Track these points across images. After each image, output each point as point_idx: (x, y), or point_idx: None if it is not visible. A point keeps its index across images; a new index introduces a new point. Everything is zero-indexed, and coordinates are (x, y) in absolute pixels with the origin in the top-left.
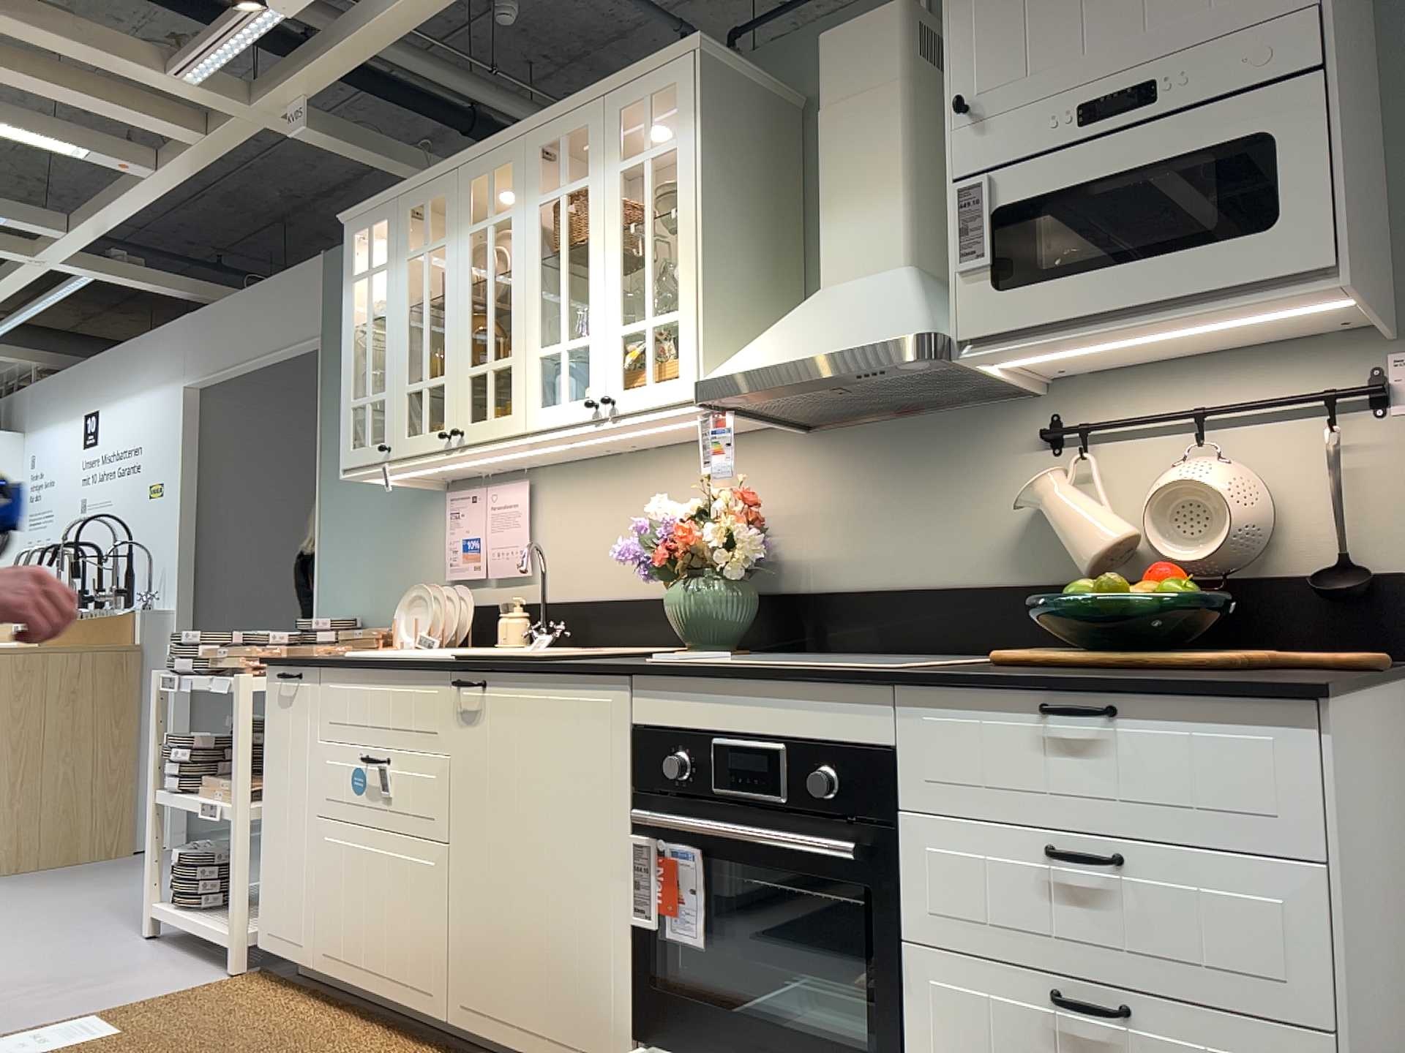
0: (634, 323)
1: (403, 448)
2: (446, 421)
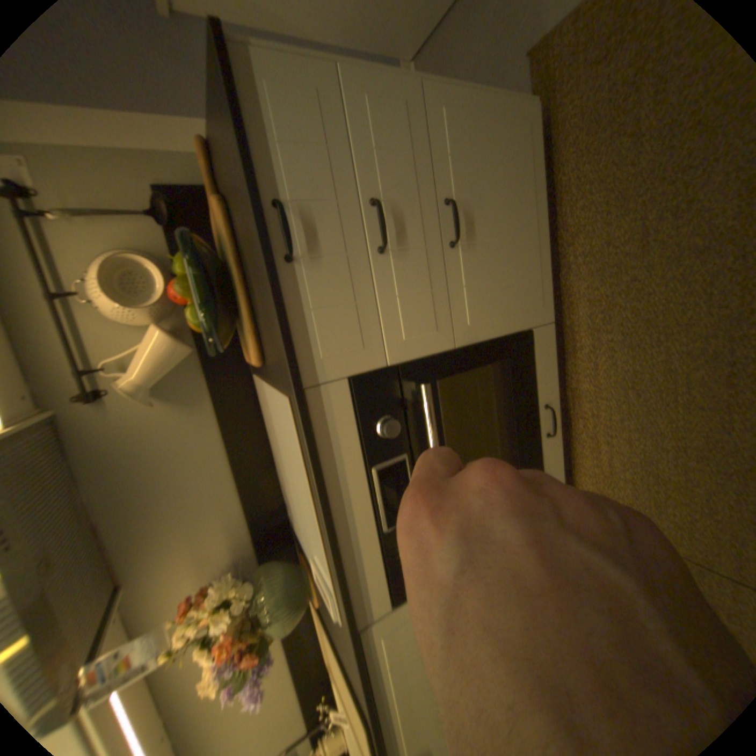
0: None
1: None
2: None
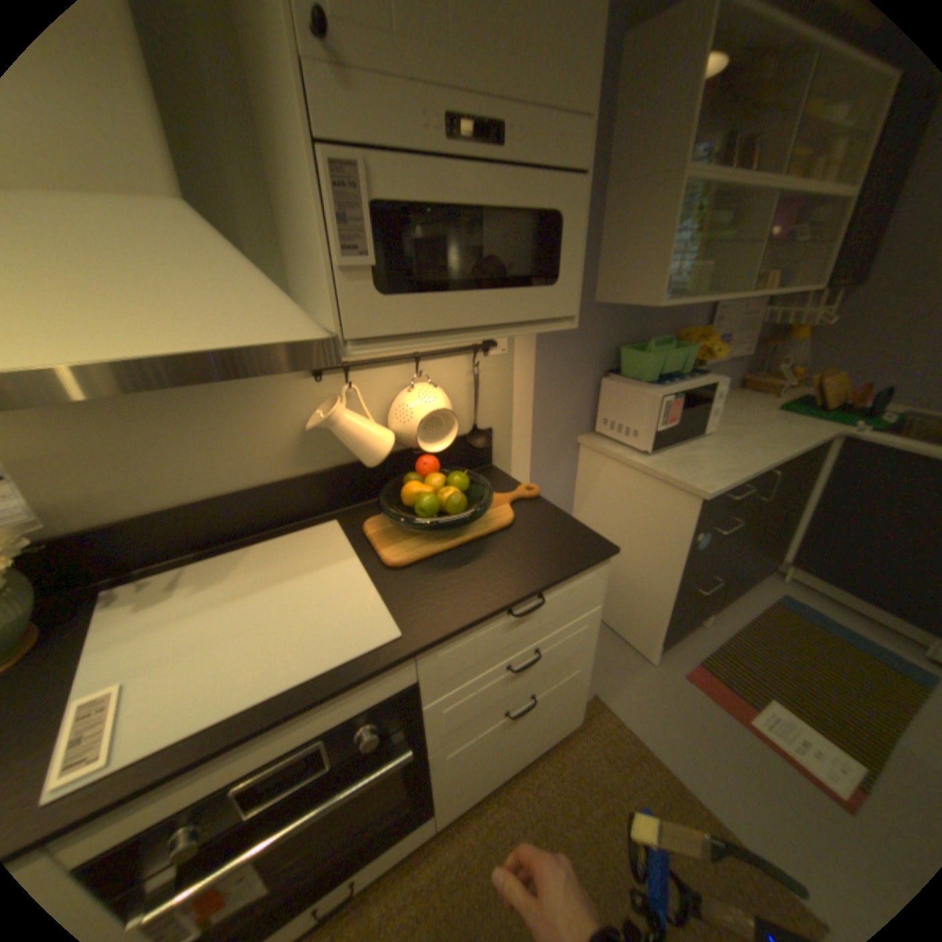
0: None
1: None
2: None
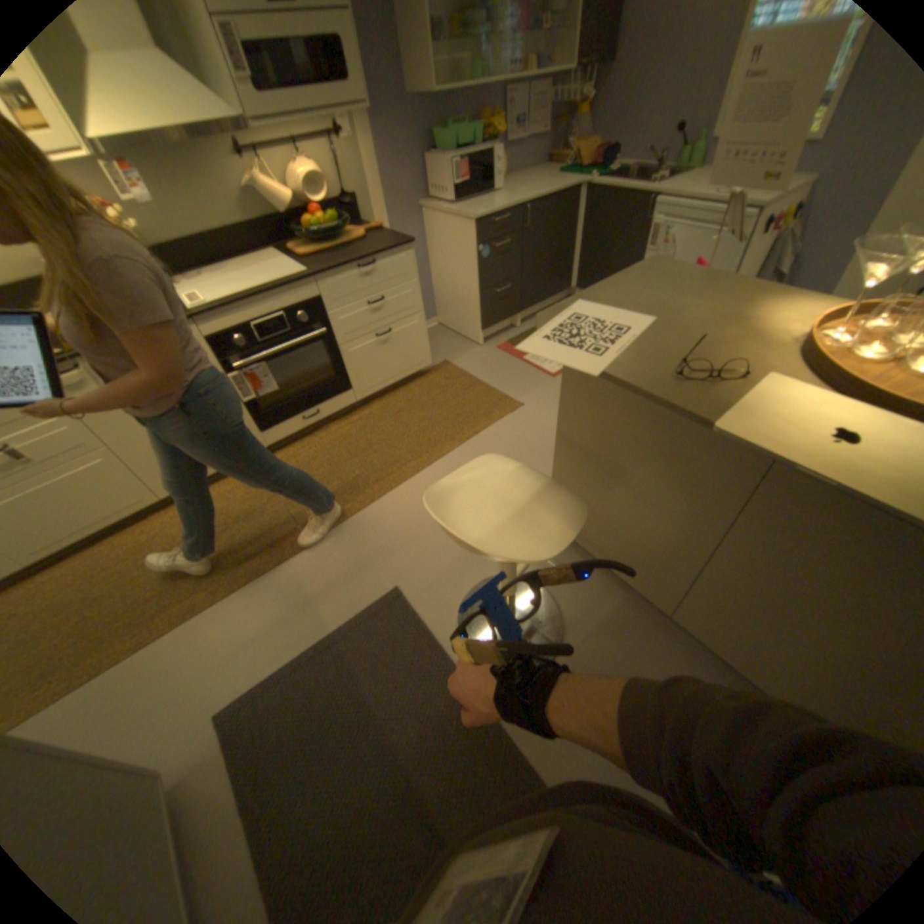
0: None
1: None
2: None
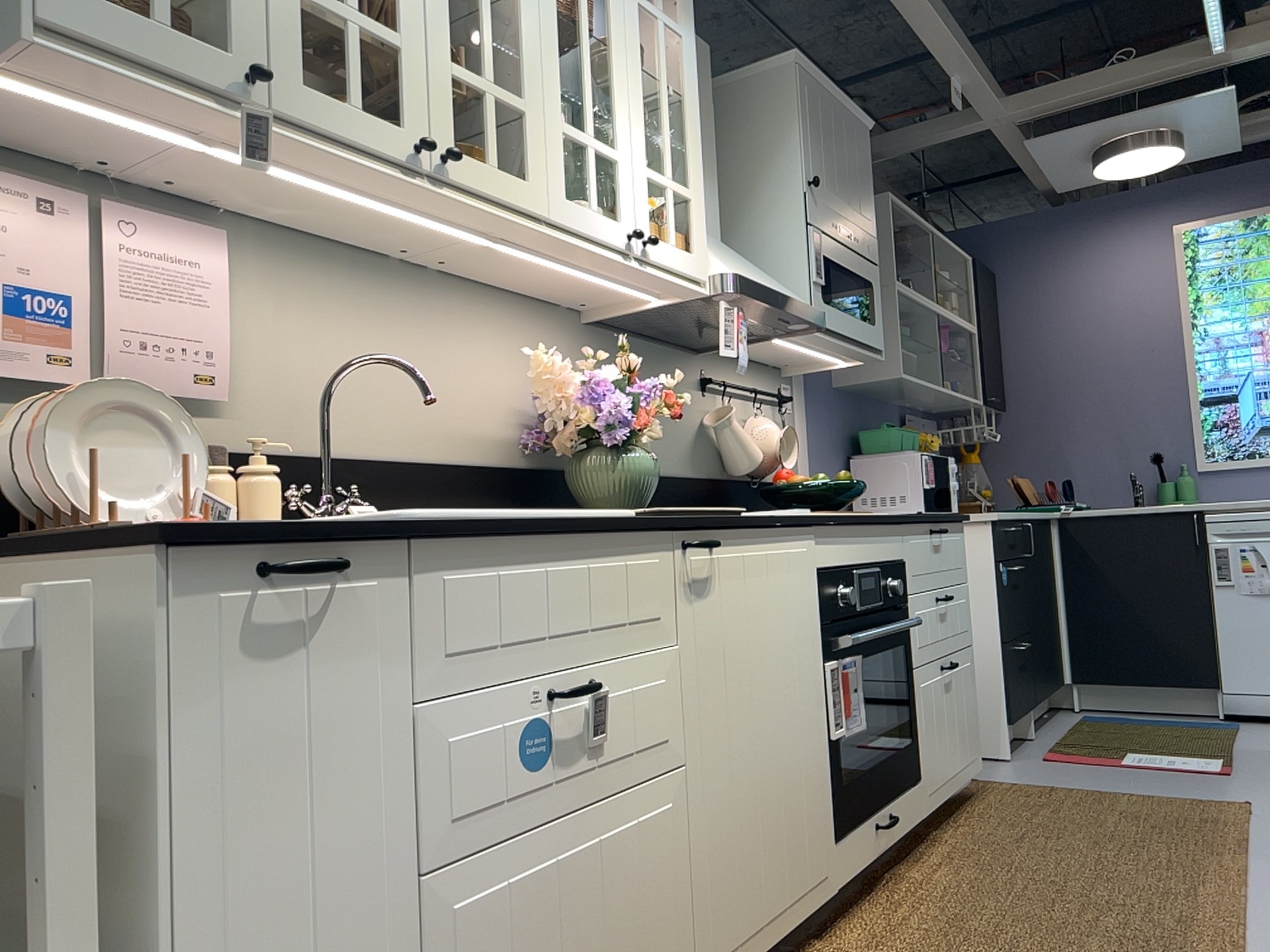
0: (659, 176)
1: (298, 102)
2: (411, 119)
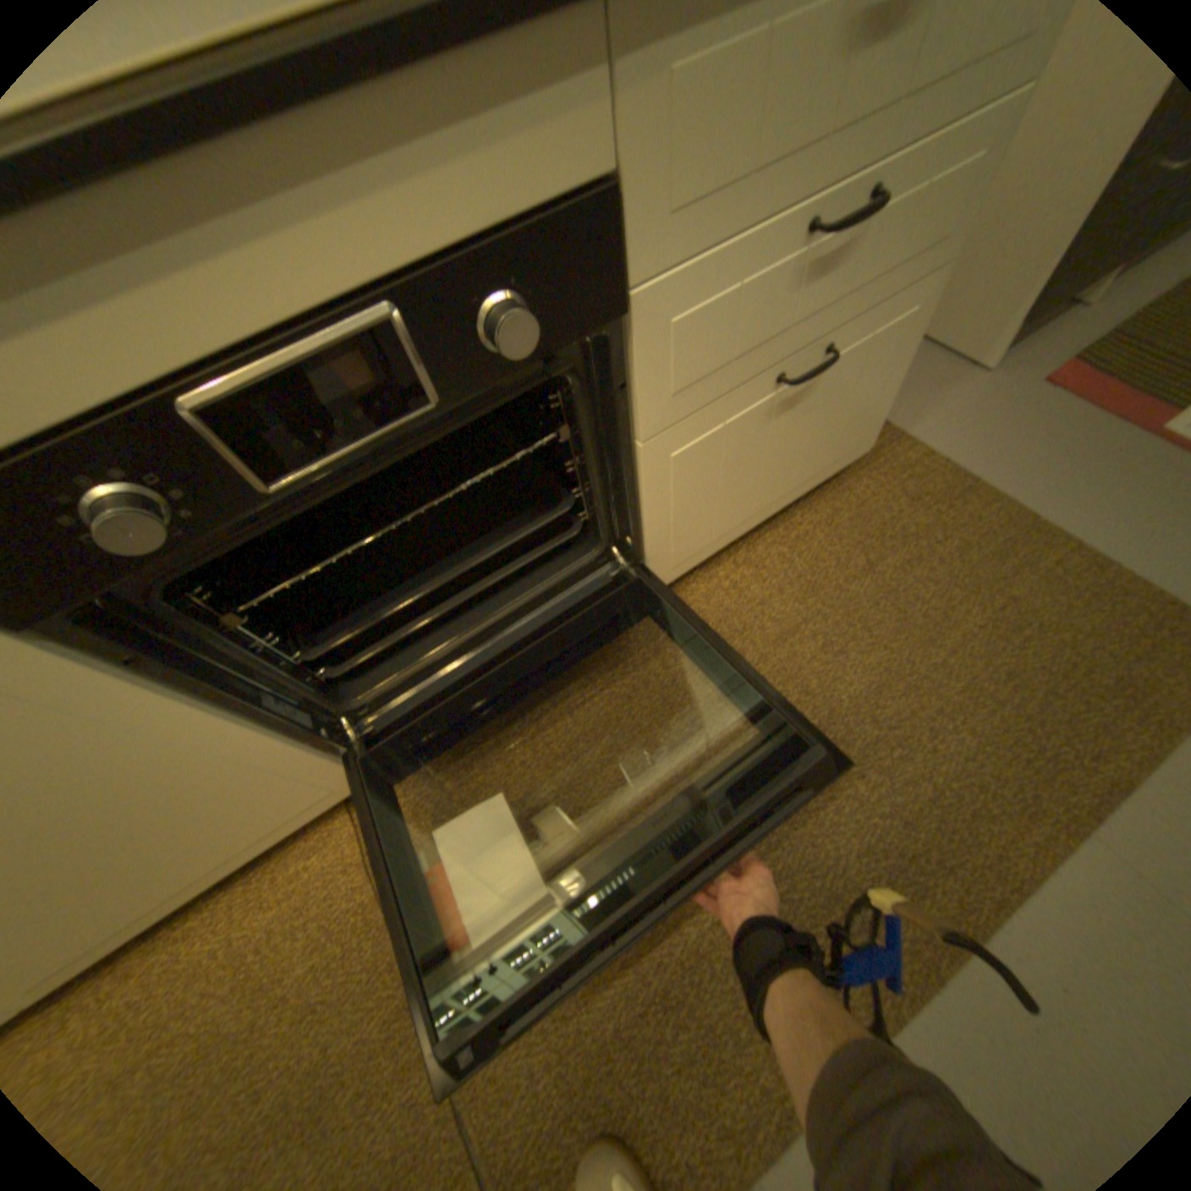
0: None
1: None
2: None
